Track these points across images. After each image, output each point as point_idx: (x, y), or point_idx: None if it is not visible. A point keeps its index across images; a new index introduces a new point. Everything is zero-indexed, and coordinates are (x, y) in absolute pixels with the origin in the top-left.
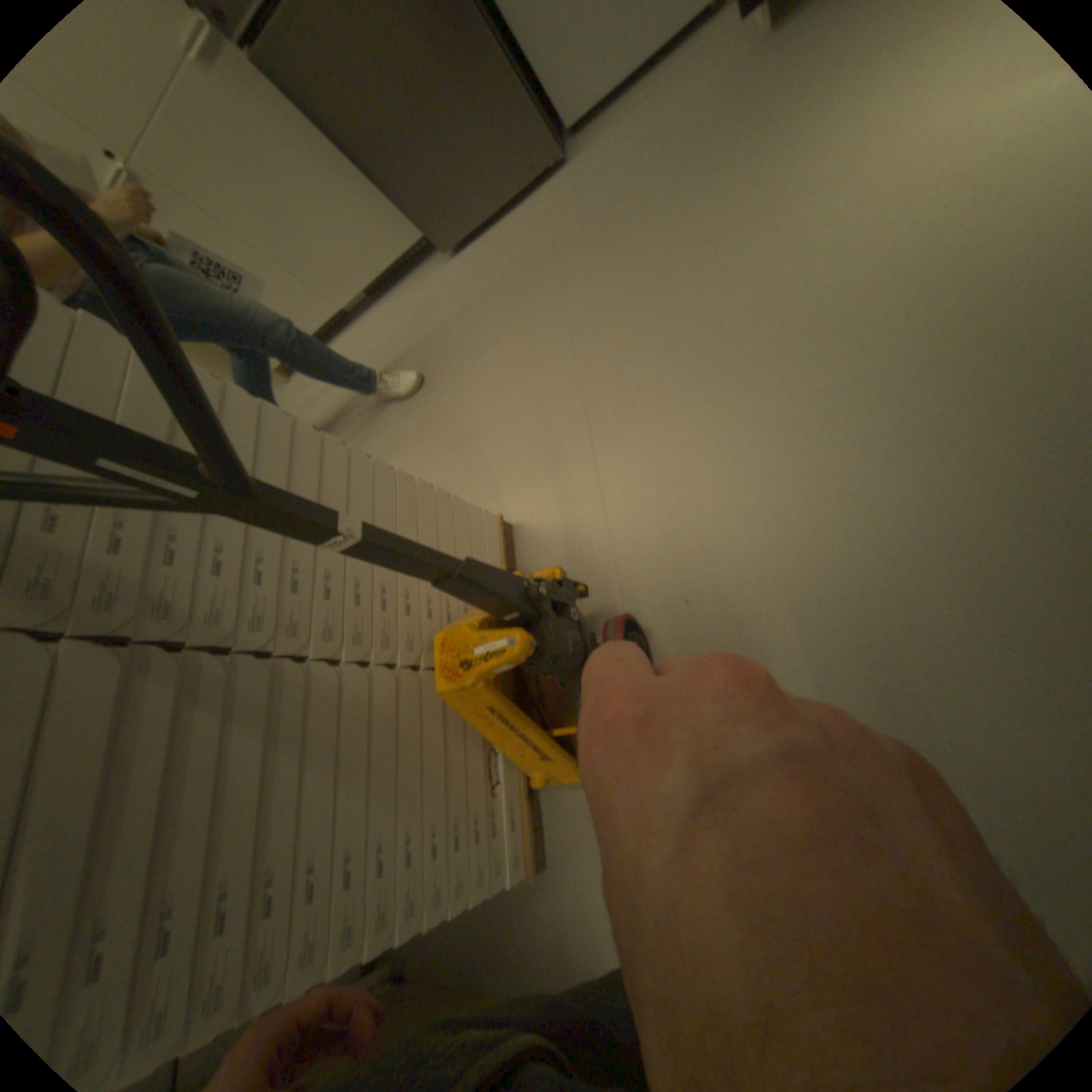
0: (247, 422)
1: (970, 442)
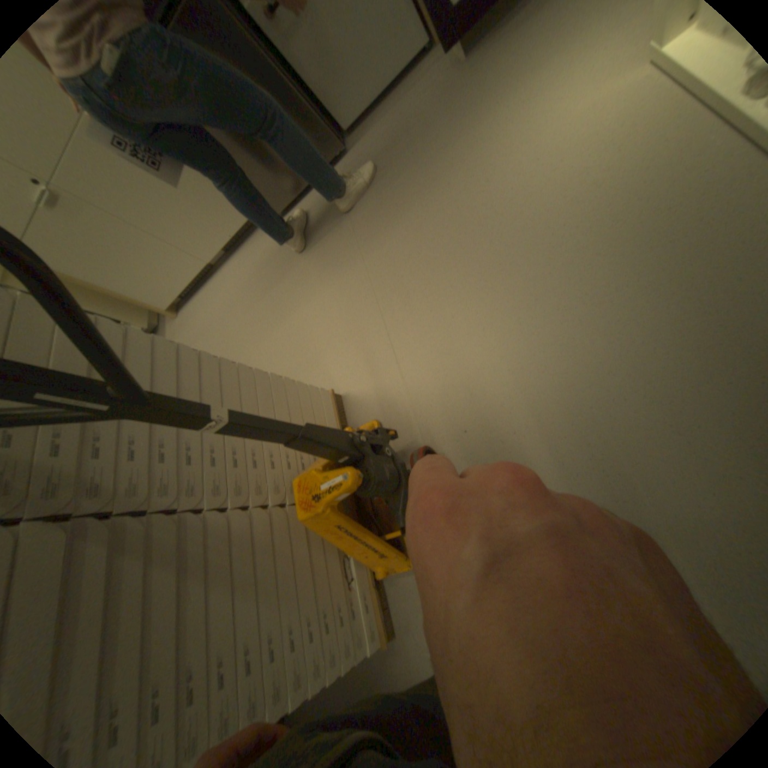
0: (145, 350)
1: (629, 301)
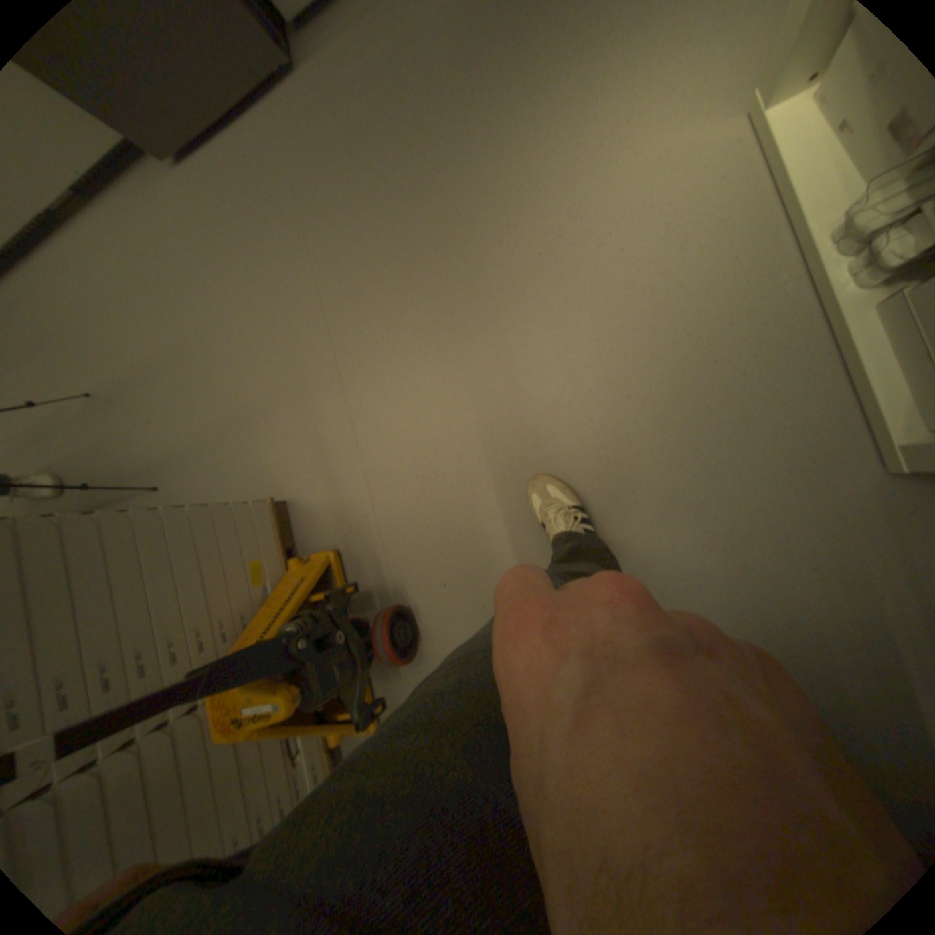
0: None
1: (647, 471)
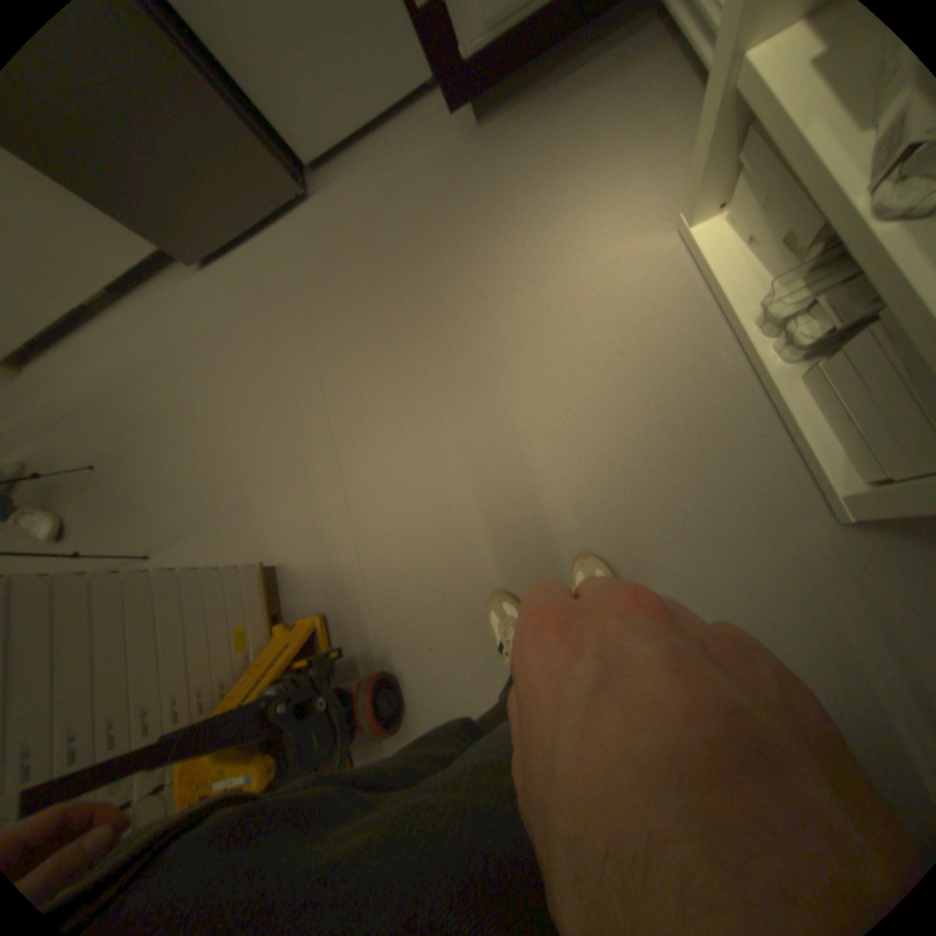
0: None
1: (621, 528)
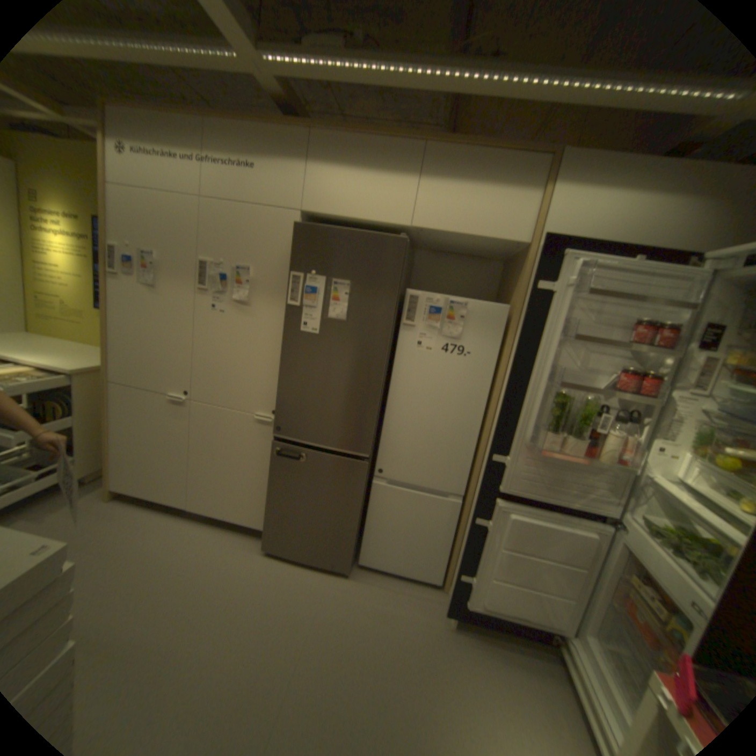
0: None
1: None
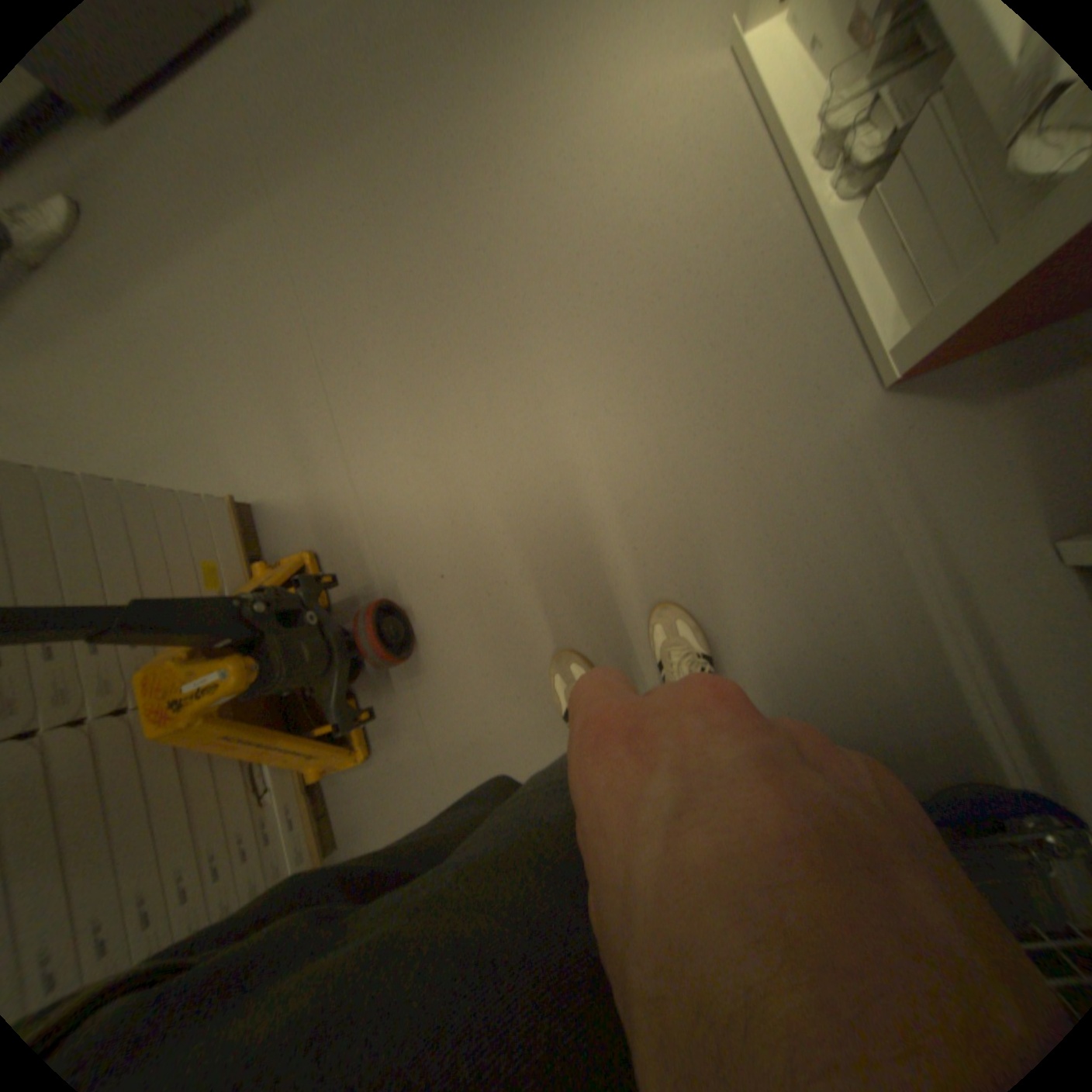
0: None
1: (655, 417)
